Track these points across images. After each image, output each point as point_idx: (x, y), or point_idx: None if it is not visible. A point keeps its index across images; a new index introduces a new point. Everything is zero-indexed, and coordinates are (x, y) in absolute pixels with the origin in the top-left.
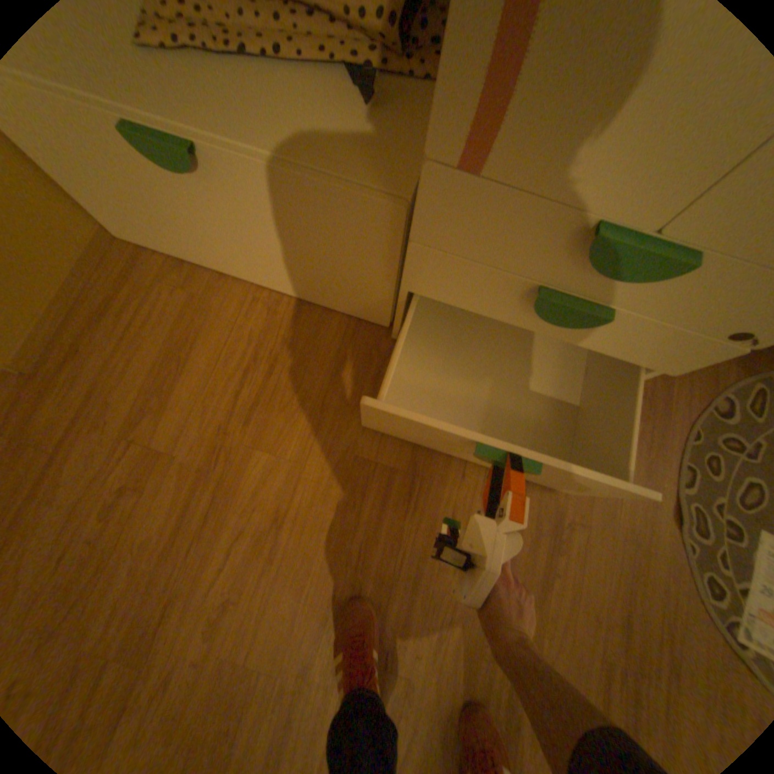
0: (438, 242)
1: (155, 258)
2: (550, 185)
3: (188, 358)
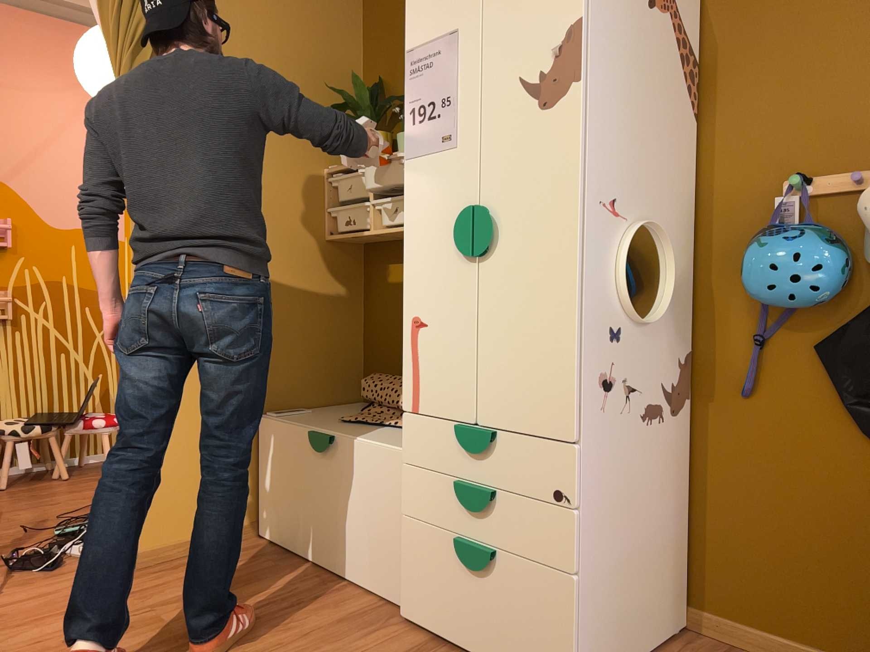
0: (412, 461)
1: (272, 547)
2: (438, 412)
3: (238, 588)
